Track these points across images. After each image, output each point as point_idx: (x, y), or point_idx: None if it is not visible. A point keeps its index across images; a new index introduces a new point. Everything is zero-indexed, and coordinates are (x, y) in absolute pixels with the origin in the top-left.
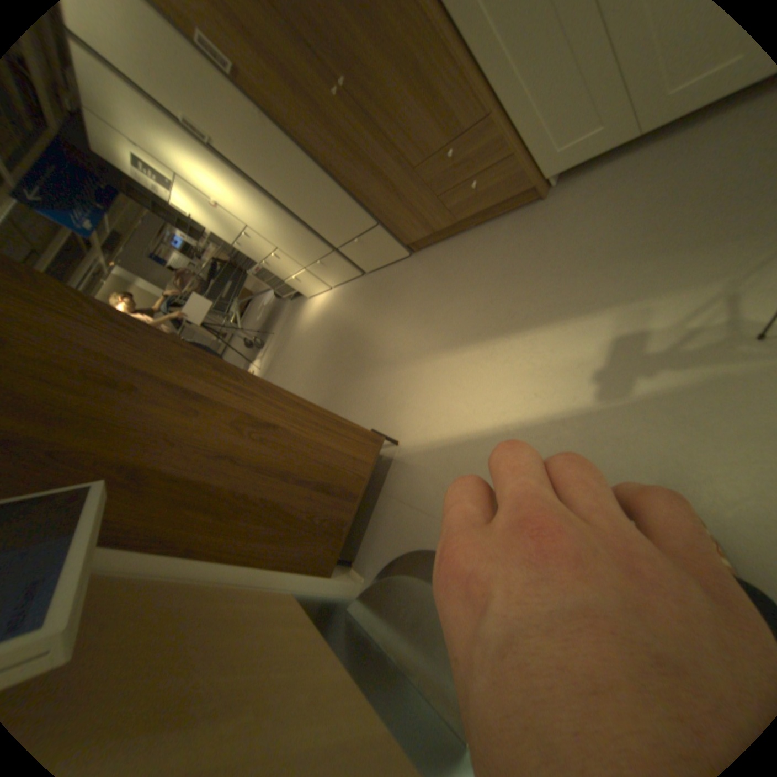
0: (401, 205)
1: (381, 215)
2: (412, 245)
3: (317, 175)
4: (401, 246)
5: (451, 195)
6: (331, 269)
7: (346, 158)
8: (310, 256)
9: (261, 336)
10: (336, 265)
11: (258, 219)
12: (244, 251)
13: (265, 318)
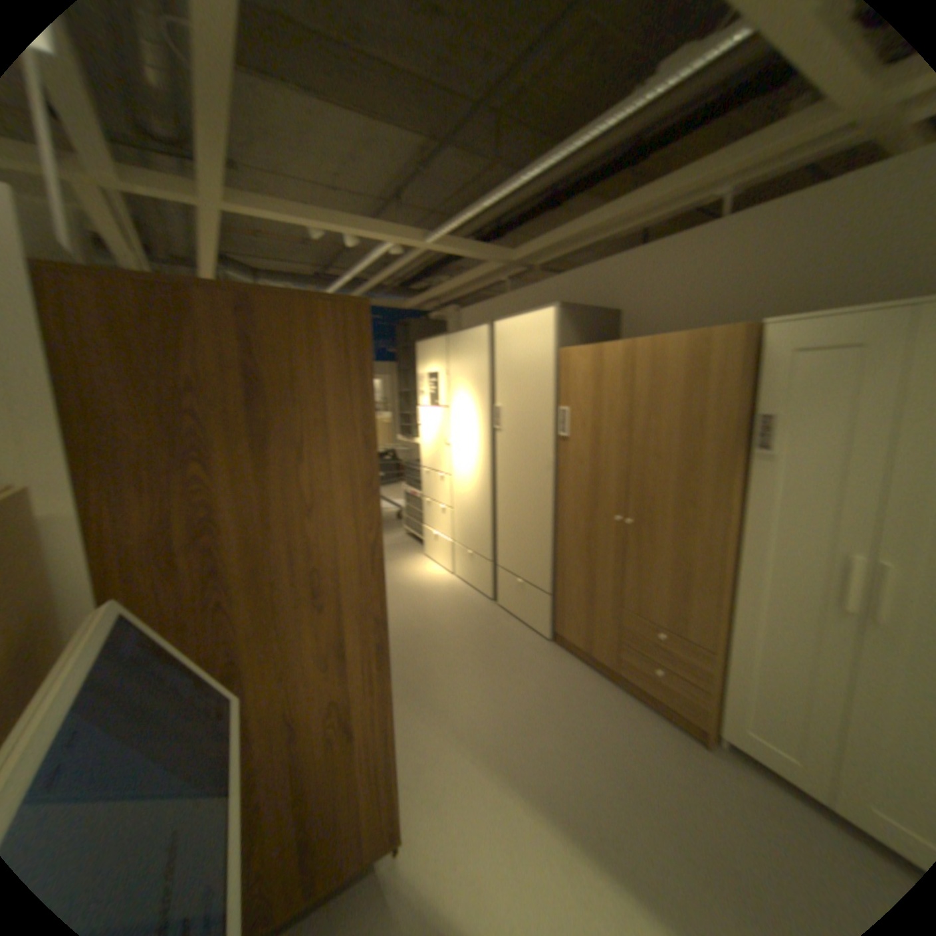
0: (585, 612)
1: (560, 595)
2: (561, 638)
3: (546, 525)
4: (551, 628)
5: (632, 656)
6: (474, 567)
7: (580, 546)
8: (471, 543)
9: None
10: (482, 572)
11: (466, 485)
12: (424, 476)
13: None
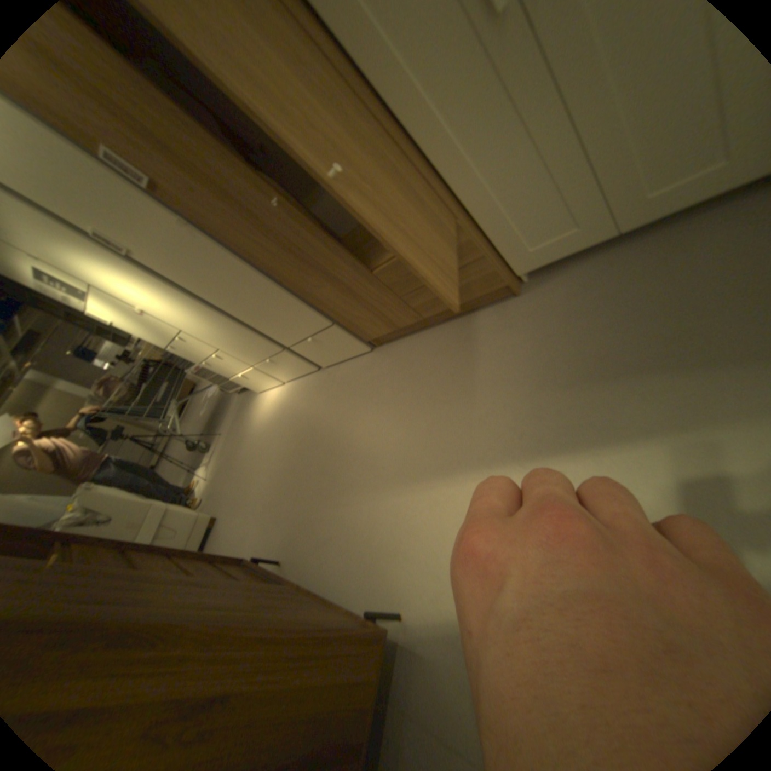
0: (360, 307)
1: (337, 316)
2: (374, 341)
3: (261, 282)
4: (362, 343)
5: (416, 297)
6: (283, 366)
7: (294, 266)
8: (259, 356)
9: (206, 436)
10: (290, 363)
11: (195, 324)
12: (181, 352)
13: (211, 413)
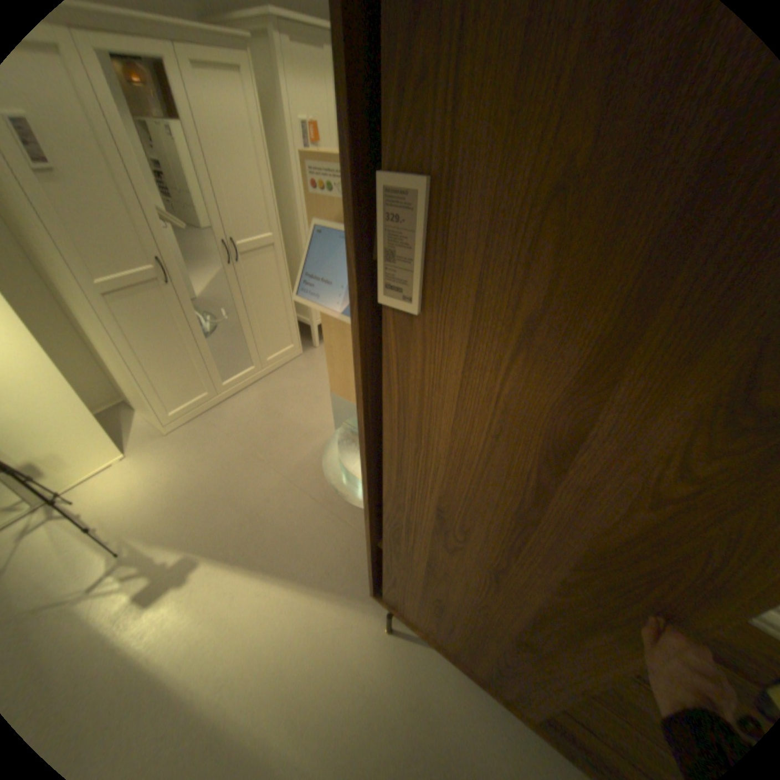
0: None
1: None
2: None
3: None
4: None
5: None
6: None
7: None
8: None
9: None
10: None
11: None
12: None
13: None
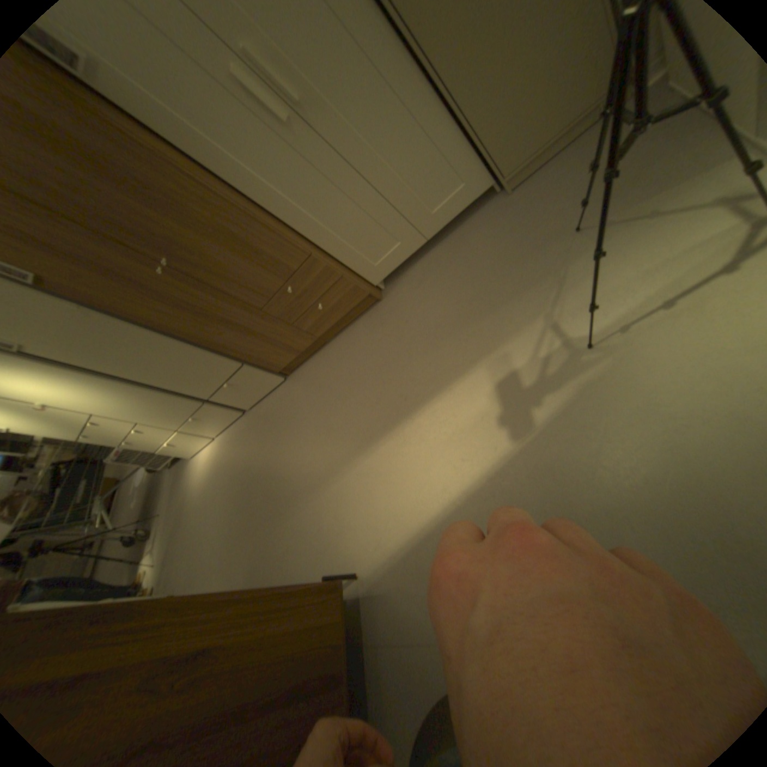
0: (261, 342)
1: (244, 356)
2: (284, 370)
3: (163, 343)
4: (273, 375)
5: (304, 321)
6: (207, 421)
7: (191, 320)
8: (180, 417)
9: (142, 525)
10: (212, 416)
11: (104, 404)
12: (94, 442)
13: (142, 501)
